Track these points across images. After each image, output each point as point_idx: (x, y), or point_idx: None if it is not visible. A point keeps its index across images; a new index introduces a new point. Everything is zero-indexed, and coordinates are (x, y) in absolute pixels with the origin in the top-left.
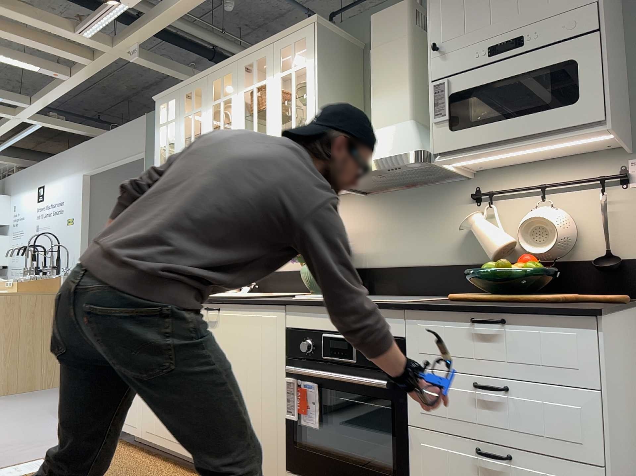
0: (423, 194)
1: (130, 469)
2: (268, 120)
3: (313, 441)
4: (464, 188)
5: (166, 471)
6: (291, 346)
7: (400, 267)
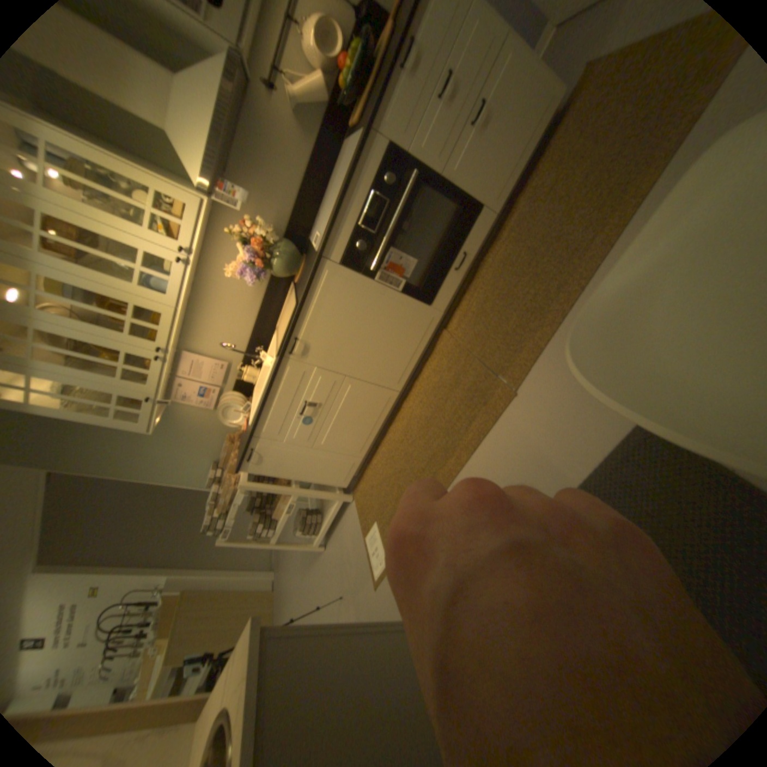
0: (246, 135)
1: (389, 455)
2: (101, 229)
3: (416, 281)
4: (257, 92)
5: (397, 426)
6: (355, 262)
7: (299, 193)
